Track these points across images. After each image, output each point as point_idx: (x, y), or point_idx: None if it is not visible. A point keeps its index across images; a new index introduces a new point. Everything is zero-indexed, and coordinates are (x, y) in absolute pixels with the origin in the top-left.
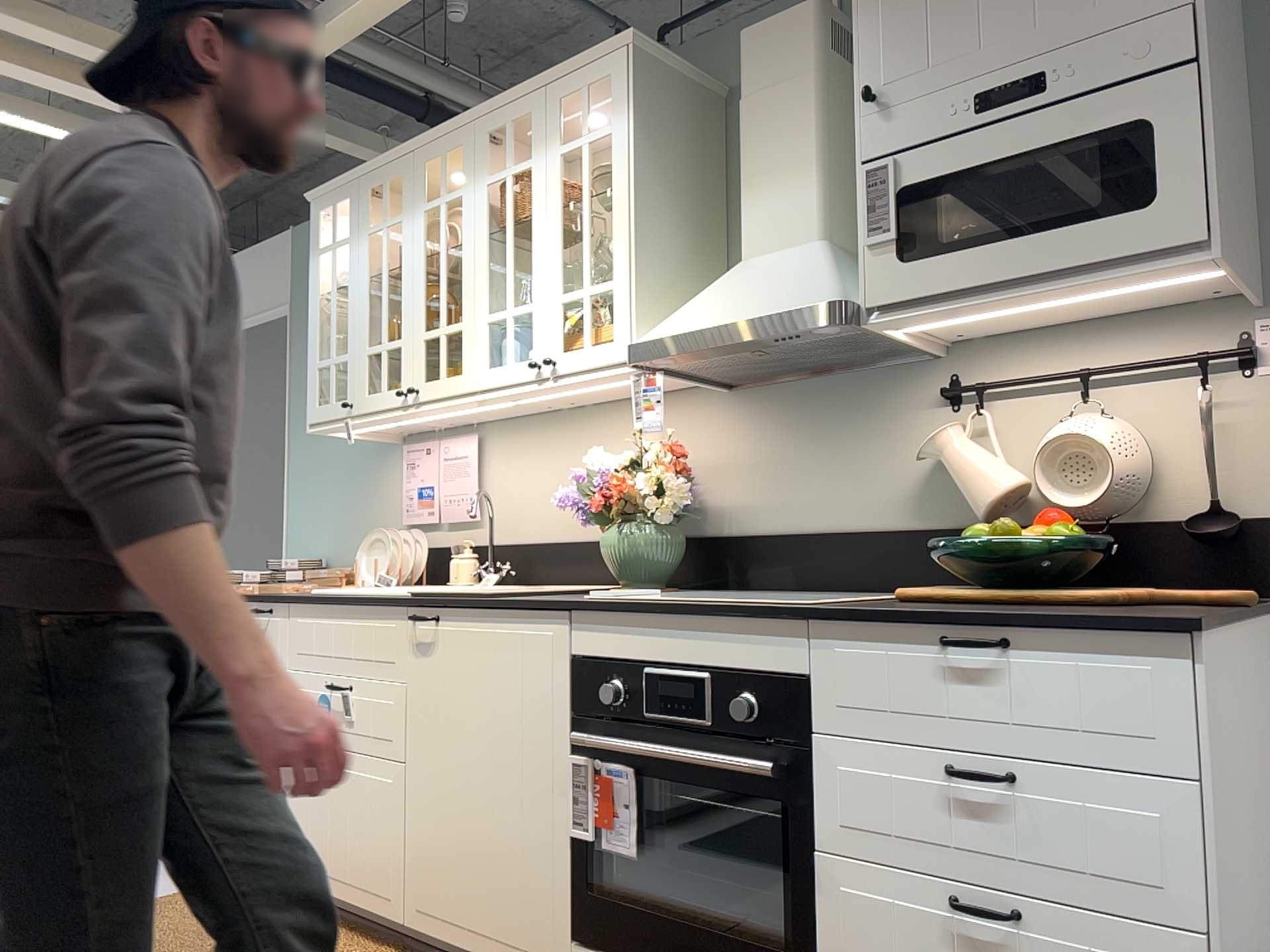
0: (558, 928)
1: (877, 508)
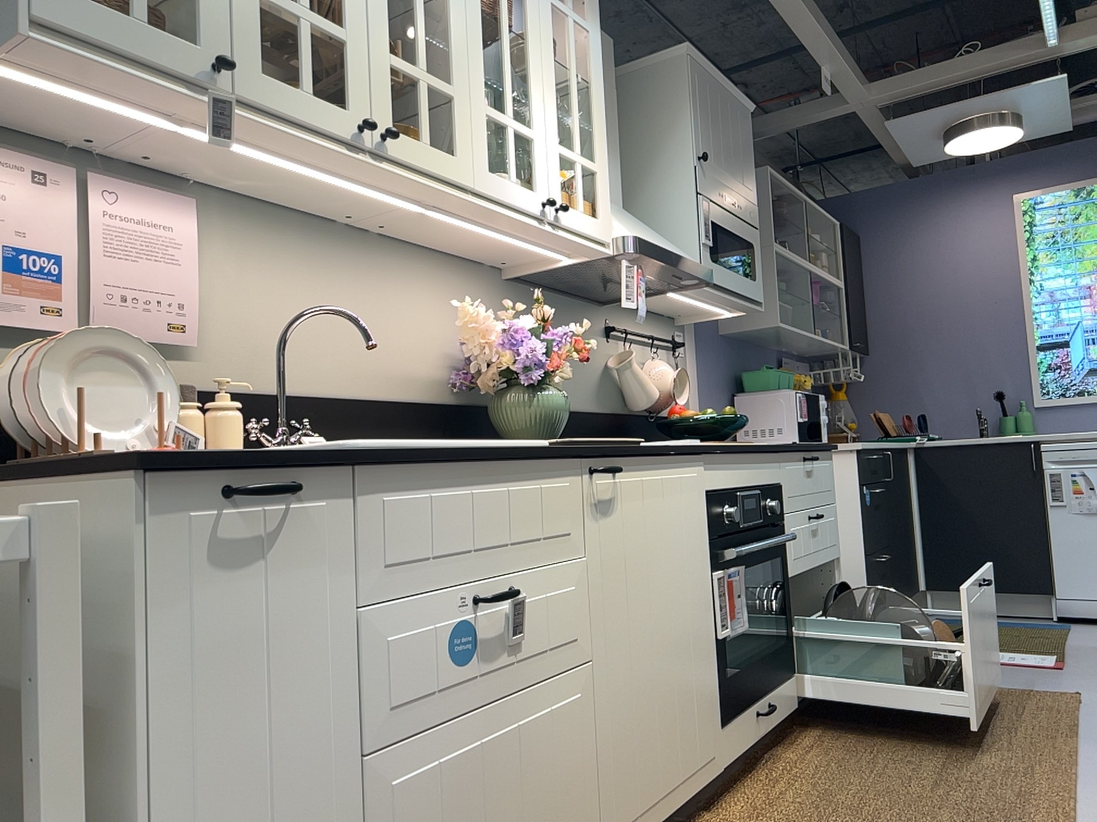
0: (716, 721)
1: (585, 396)
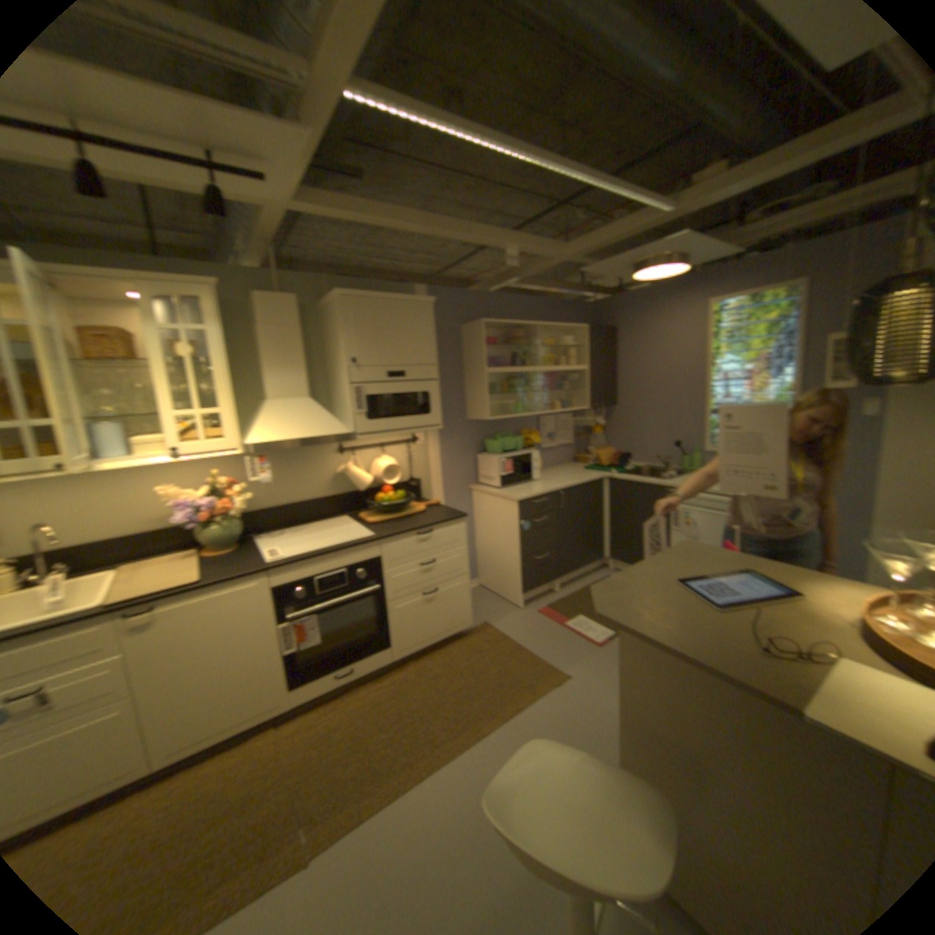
0: (278, 692)
1: (314, 491)
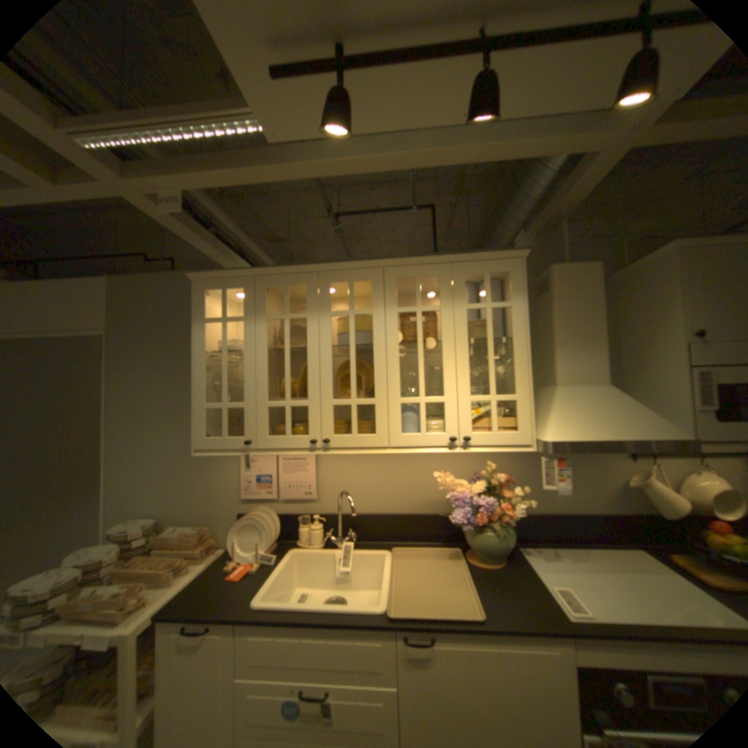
0: None
1: (597, 505)
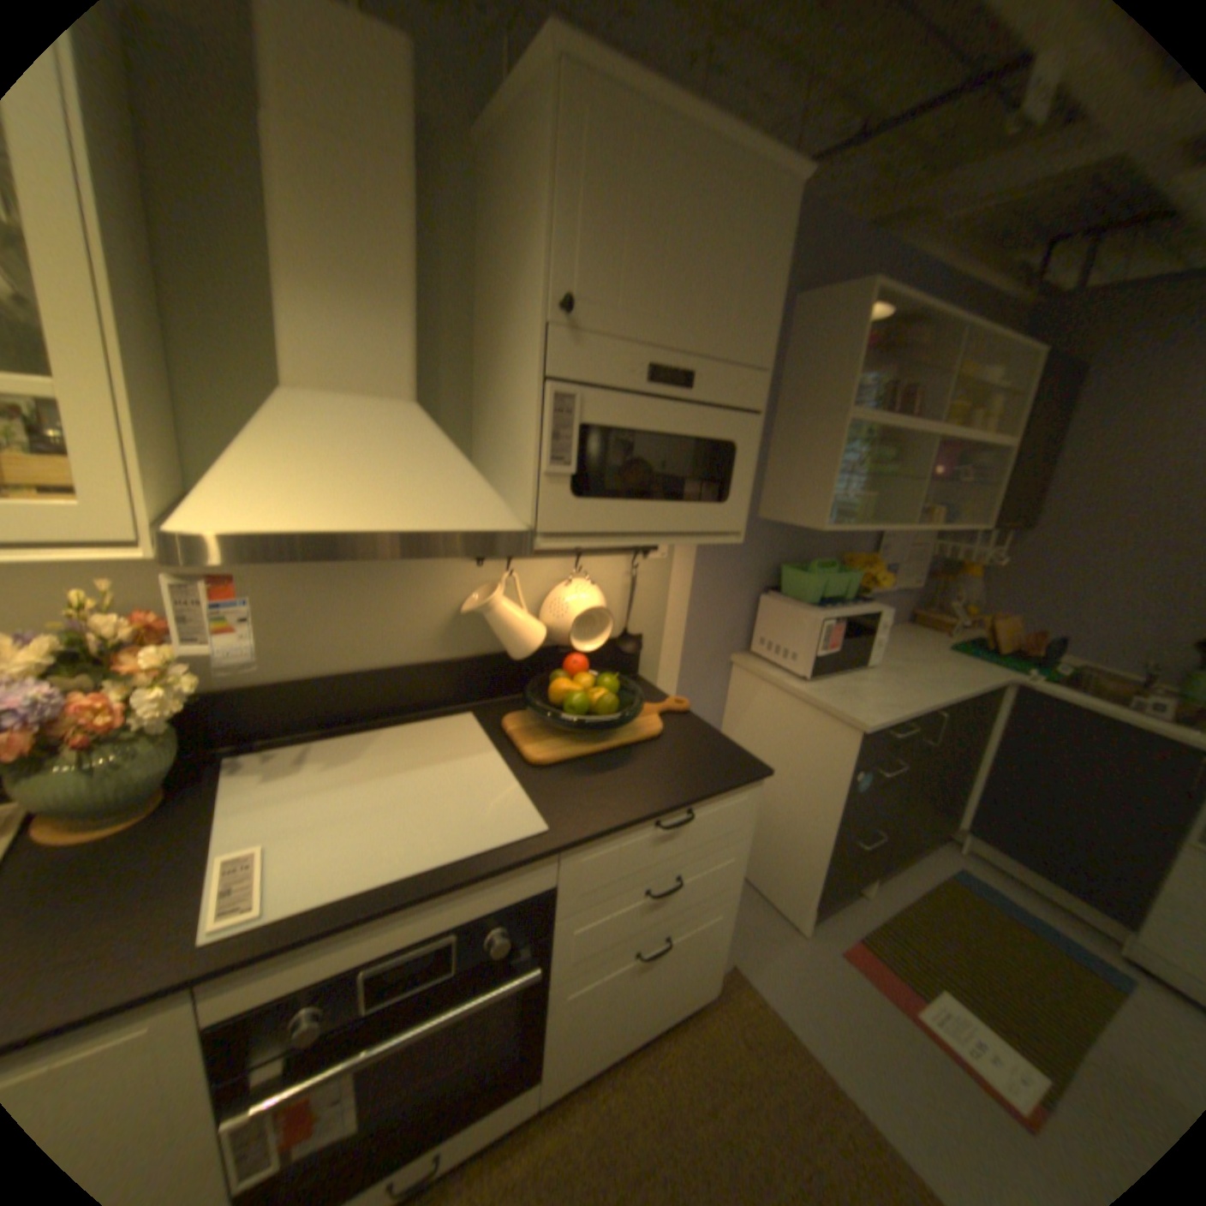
0: None
1: (407, 645)
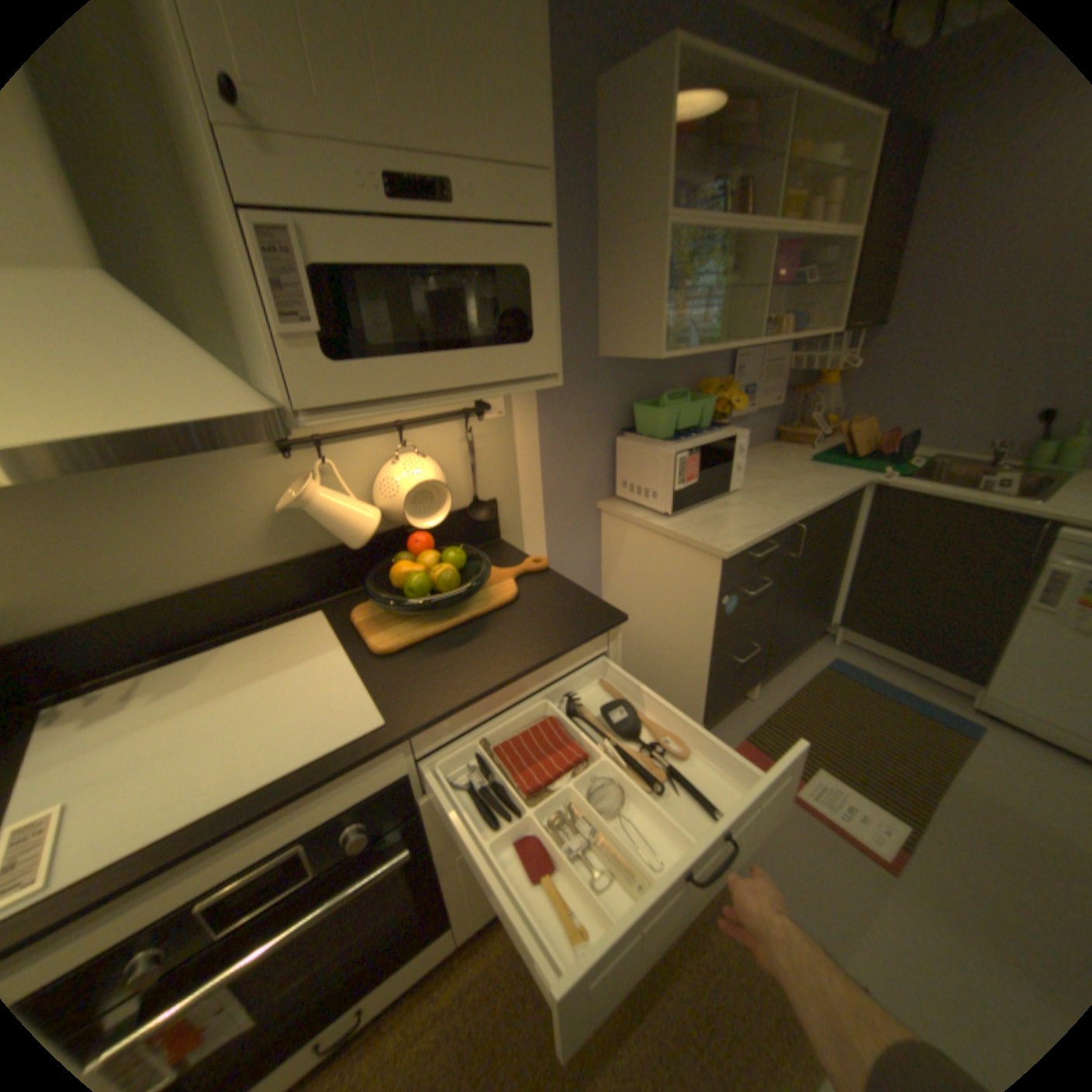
0: None
1: (227, 557)
